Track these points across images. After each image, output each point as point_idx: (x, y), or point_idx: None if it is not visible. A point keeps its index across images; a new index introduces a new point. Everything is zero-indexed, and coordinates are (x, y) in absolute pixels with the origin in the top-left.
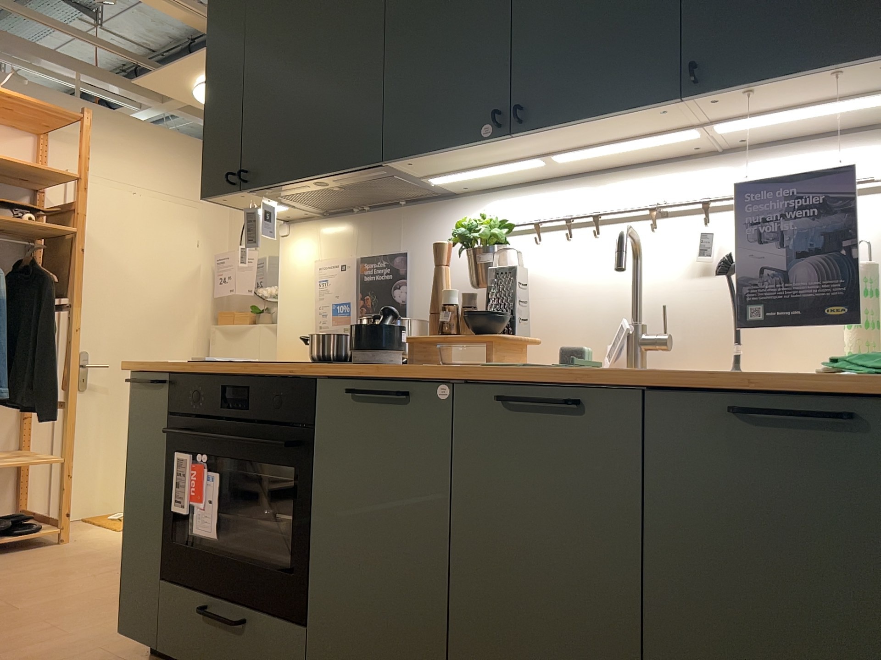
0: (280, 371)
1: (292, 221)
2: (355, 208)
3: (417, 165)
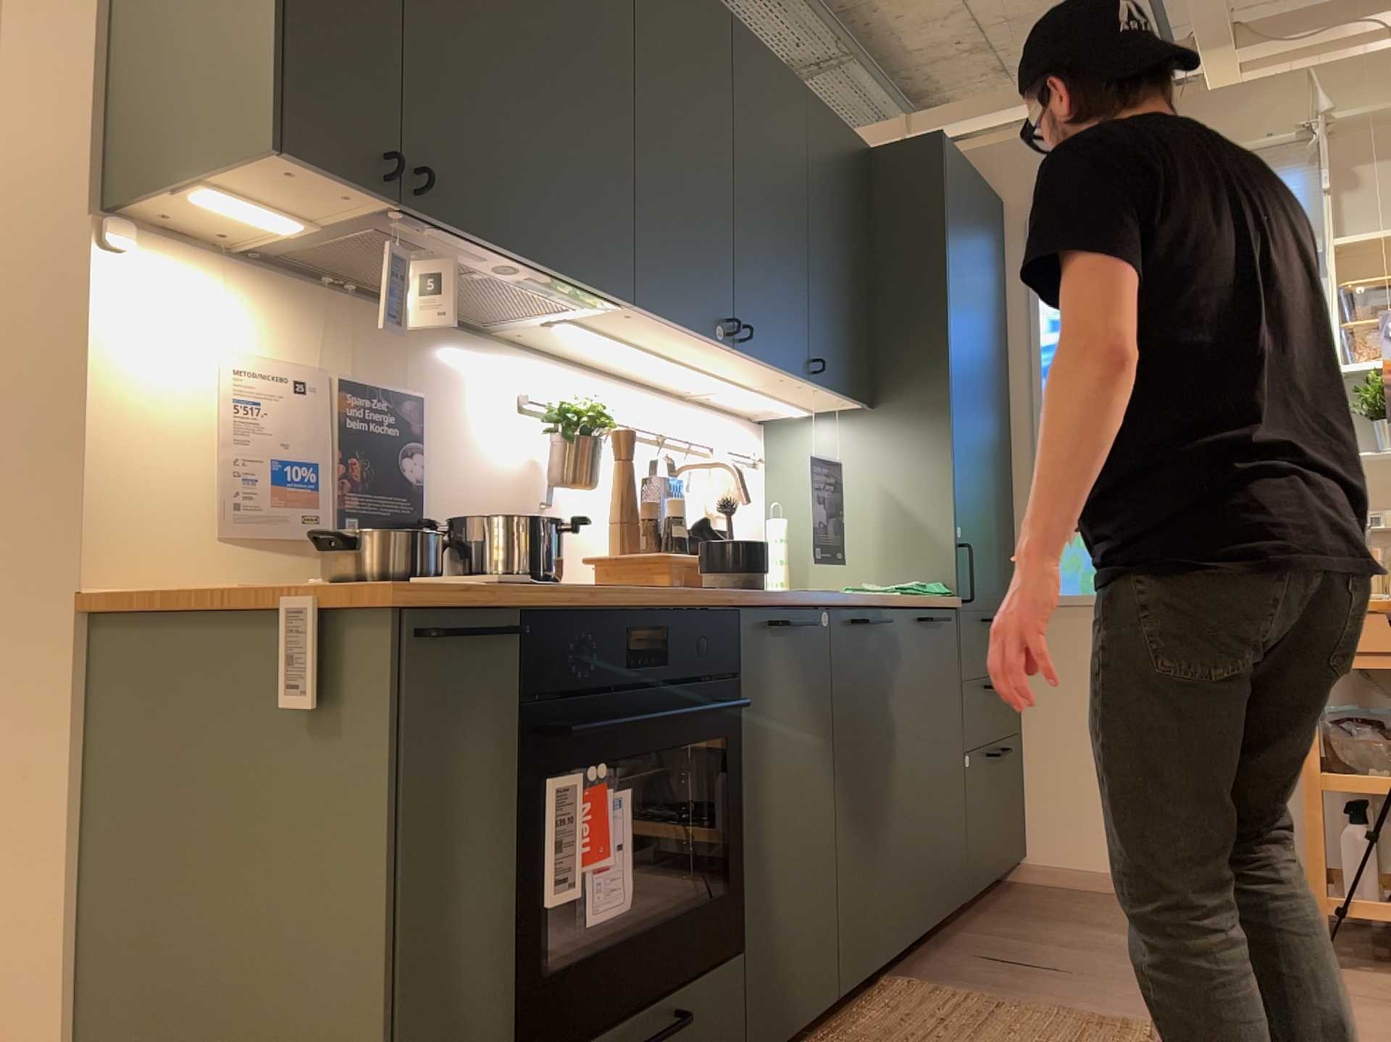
0: (696, 600)
1: (134, 220)
2: (334, 278)
3: (619, 316)
